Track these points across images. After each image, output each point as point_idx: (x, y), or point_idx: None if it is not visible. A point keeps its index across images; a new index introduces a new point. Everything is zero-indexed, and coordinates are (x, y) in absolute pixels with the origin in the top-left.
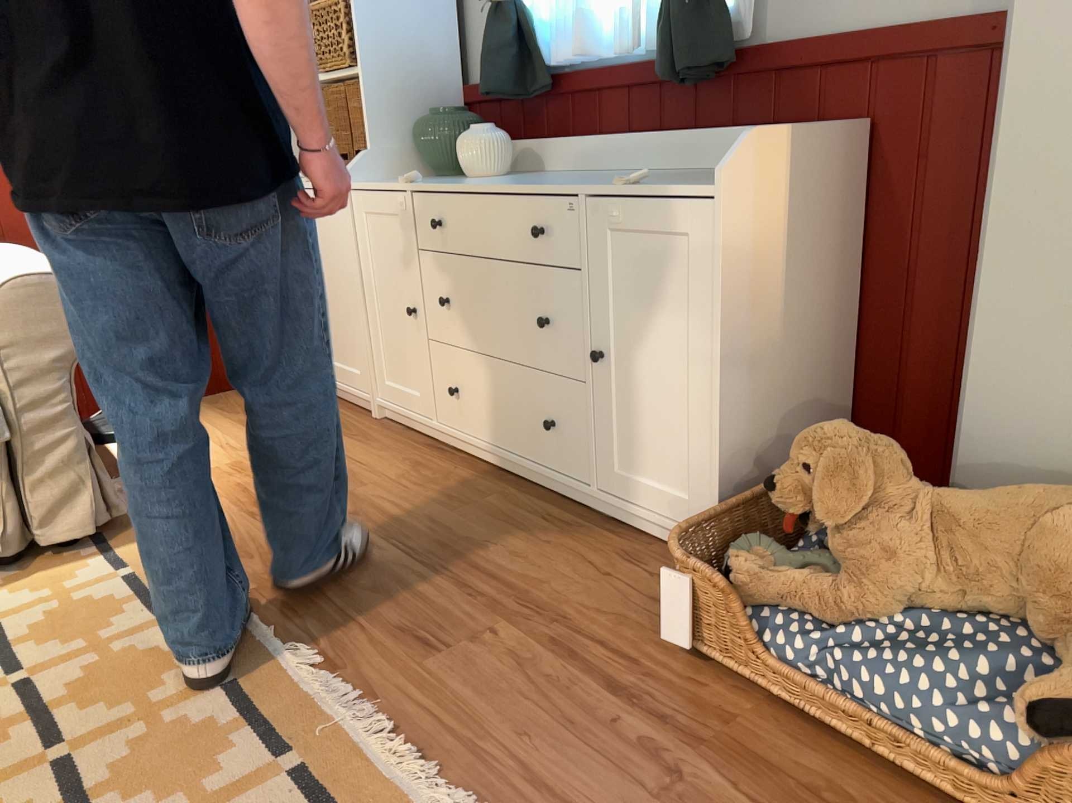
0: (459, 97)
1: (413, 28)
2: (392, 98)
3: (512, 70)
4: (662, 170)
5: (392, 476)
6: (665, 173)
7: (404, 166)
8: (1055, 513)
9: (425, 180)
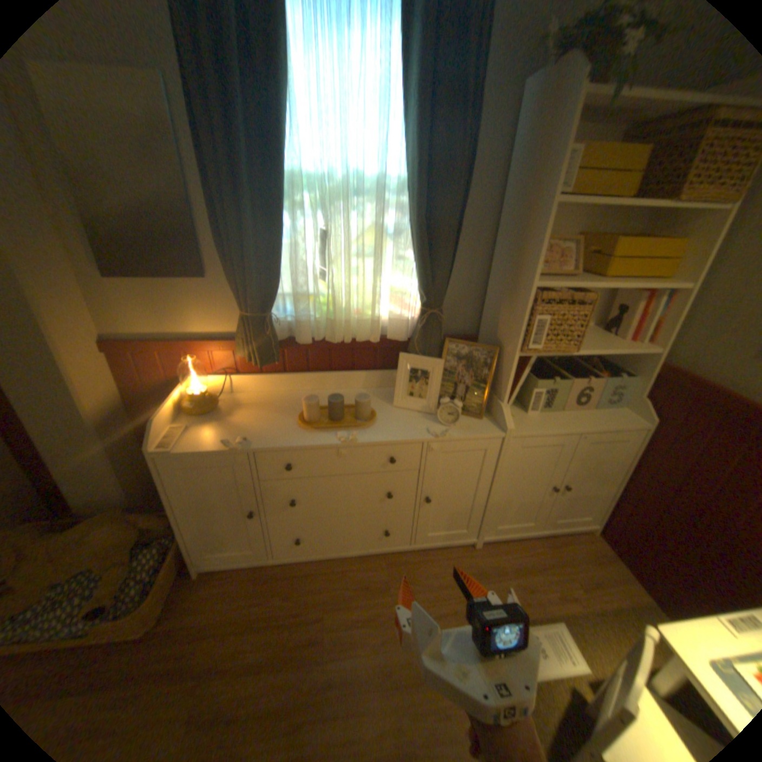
0: None
1: None
2: None
3: None
4: None
5: None
6: None
7: None
8: (91, 534)
9: None
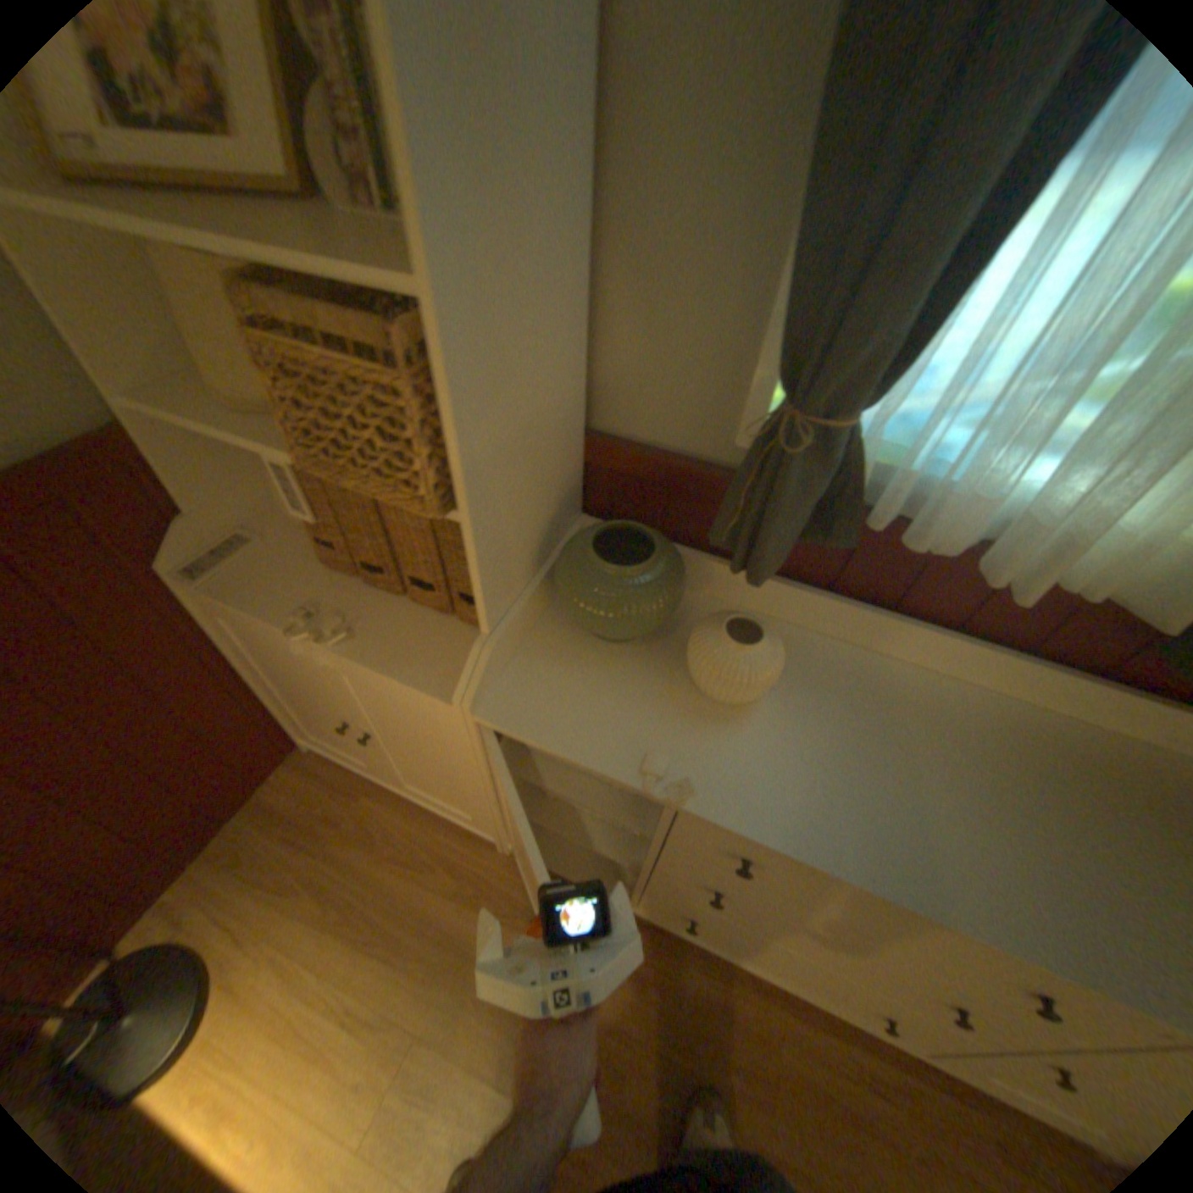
0: (587, 450)
1: (548, 371)
2: (519, 527)
3: (816, 527)
4: (1039, 705)
5: (638, 1029)
6: (1077, 739)
7: (536, 613)
8: None
9: (597, 652)
